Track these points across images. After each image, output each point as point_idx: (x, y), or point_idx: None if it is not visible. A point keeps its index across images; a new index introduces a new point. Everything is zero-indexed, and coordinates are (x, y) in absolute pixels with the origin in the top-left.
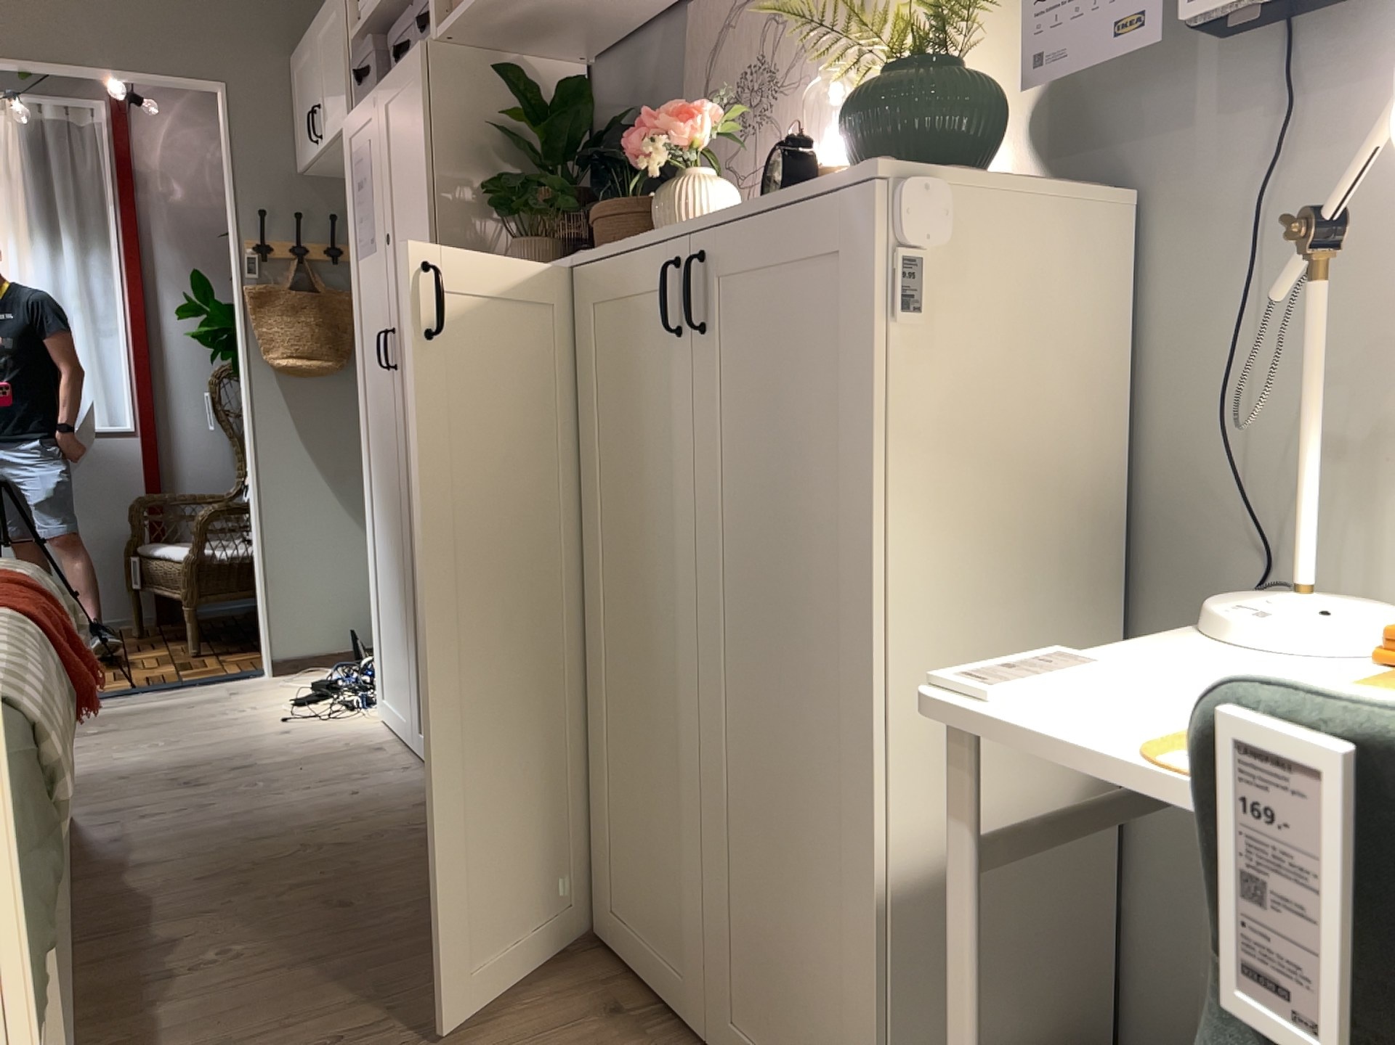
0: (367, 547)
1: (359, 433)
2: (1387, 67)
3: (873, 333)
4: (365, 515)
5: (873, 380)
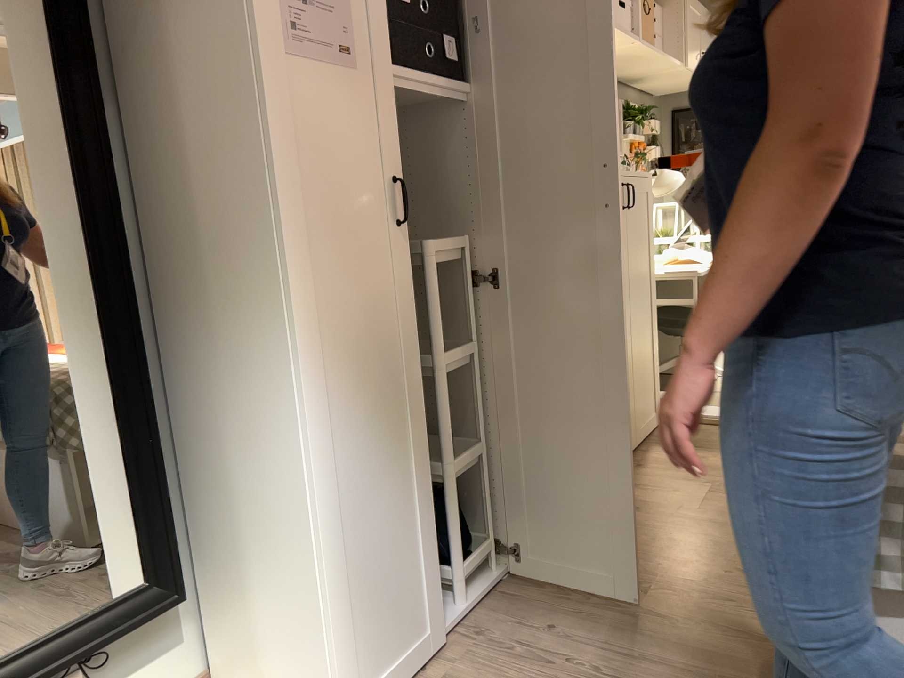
0: (306, 508)
1: (284, 329)
2: None
3: (649, 209)
4: (300, 459)
5: (649, 219)
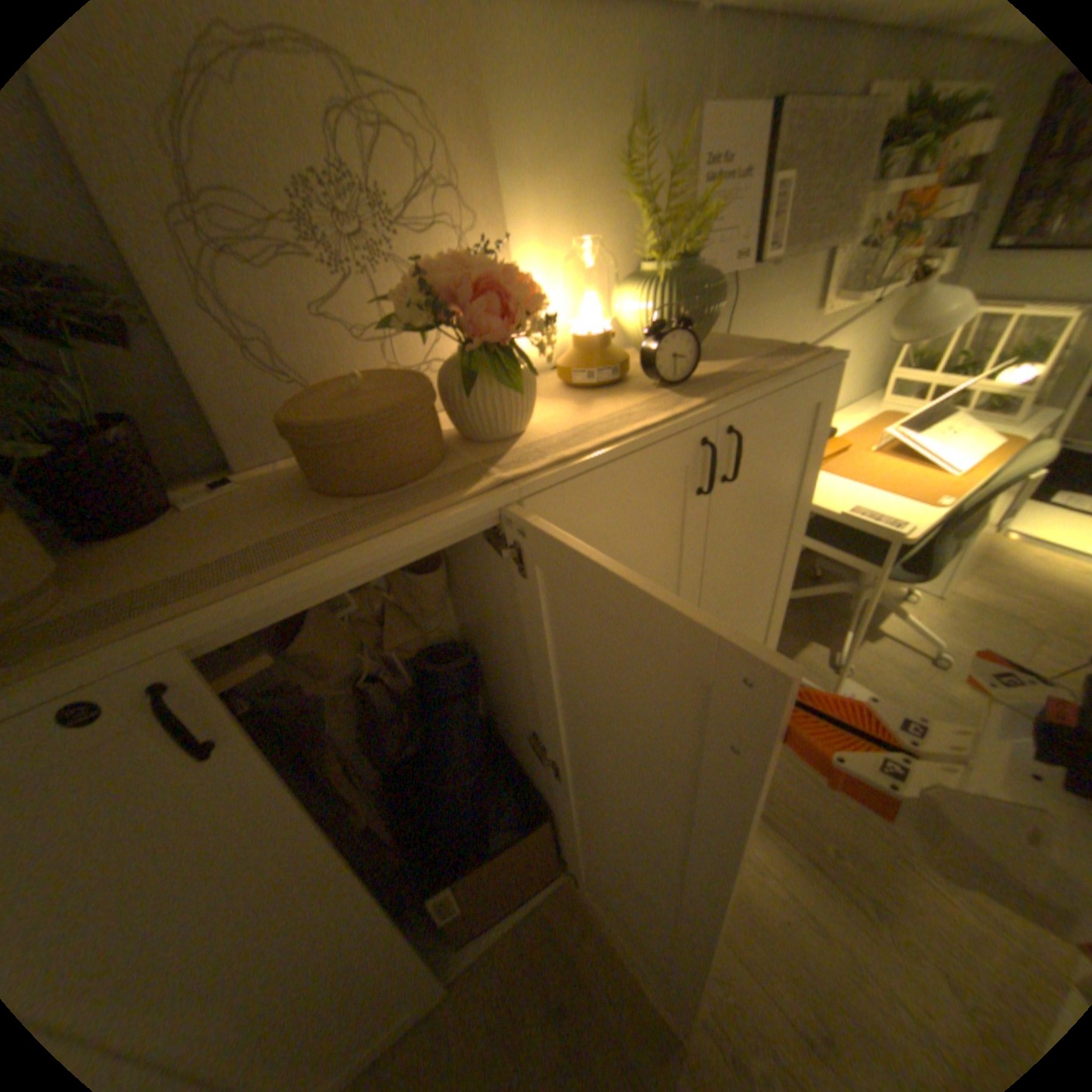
0: None
1: None
2: (751, 280)
3: (825, 434)
4: None
5: (820, 455)
